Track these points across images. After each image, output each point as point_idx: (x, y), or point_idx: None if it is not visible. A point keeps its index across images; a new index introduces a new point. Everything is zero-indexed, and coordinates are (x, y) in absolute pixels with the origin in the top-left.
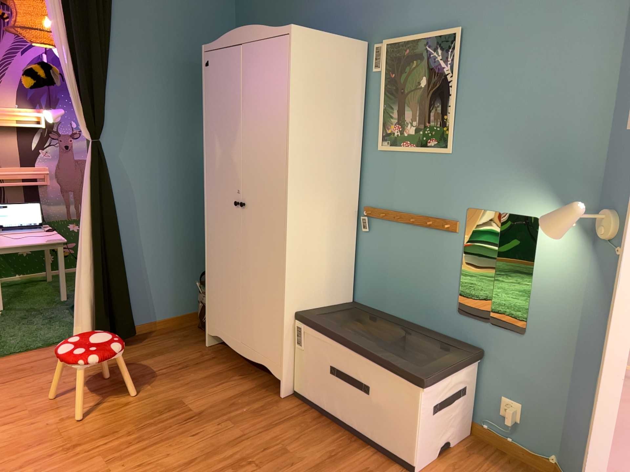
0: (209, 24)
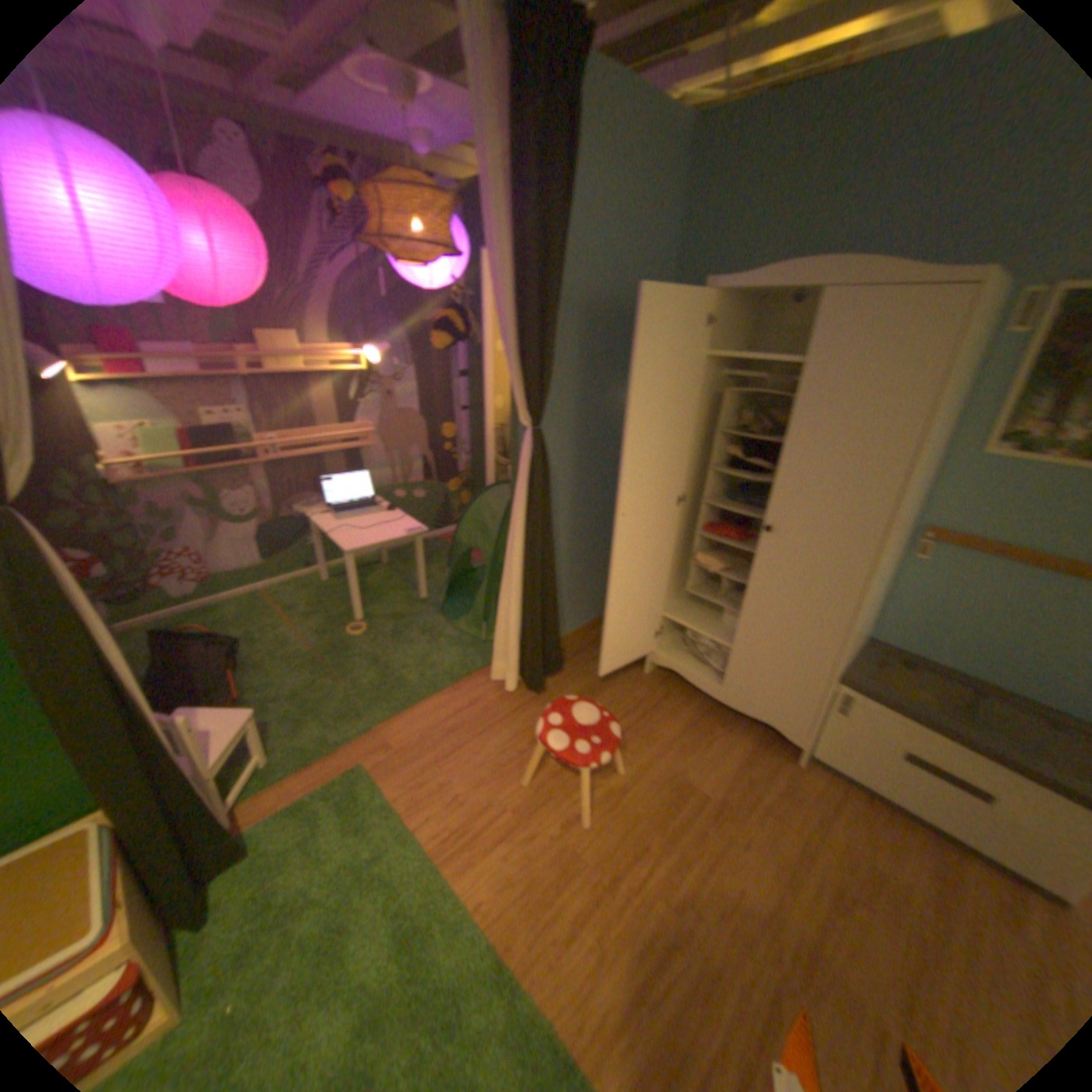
0: (657, 226)
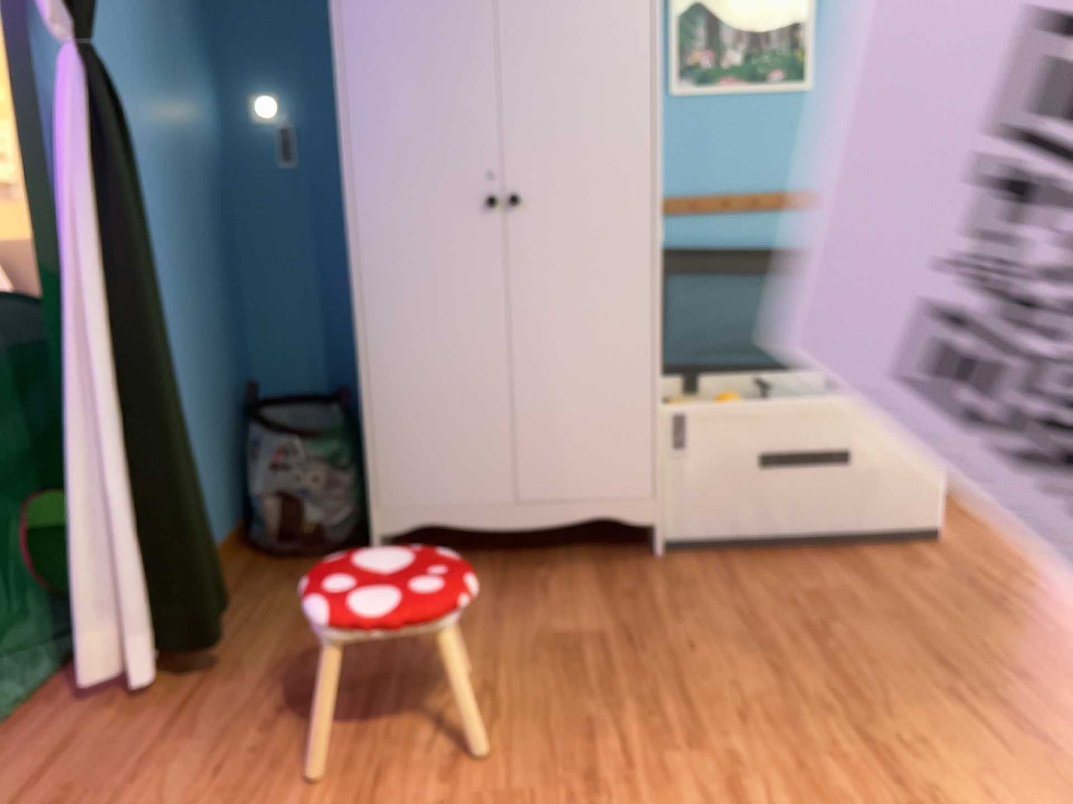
0: None
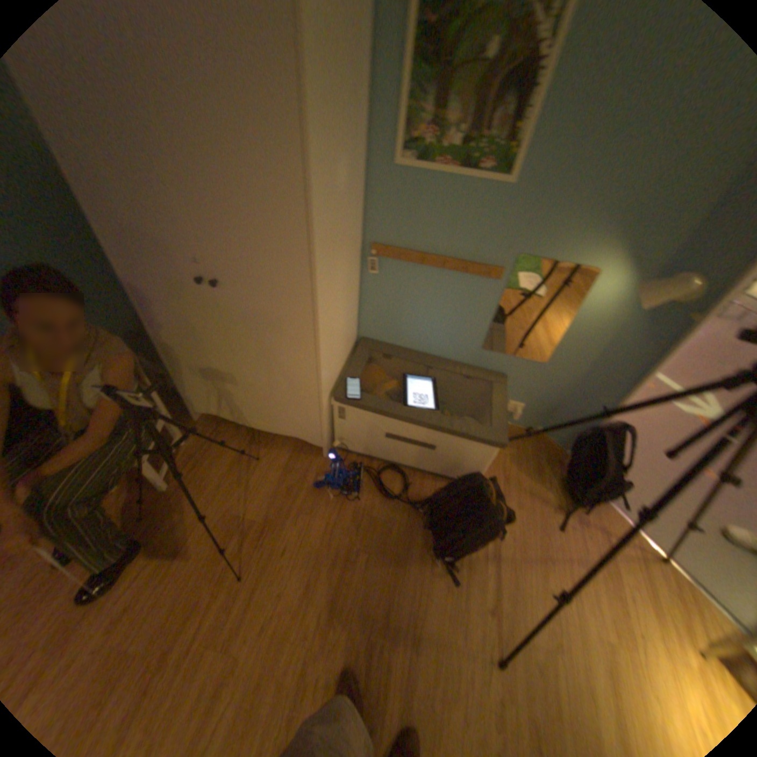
0: None
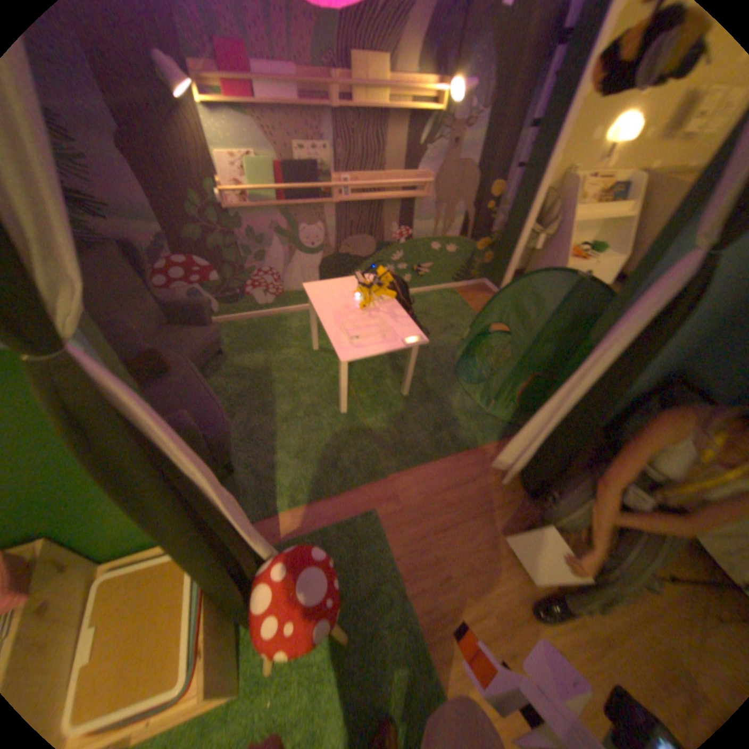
0: None
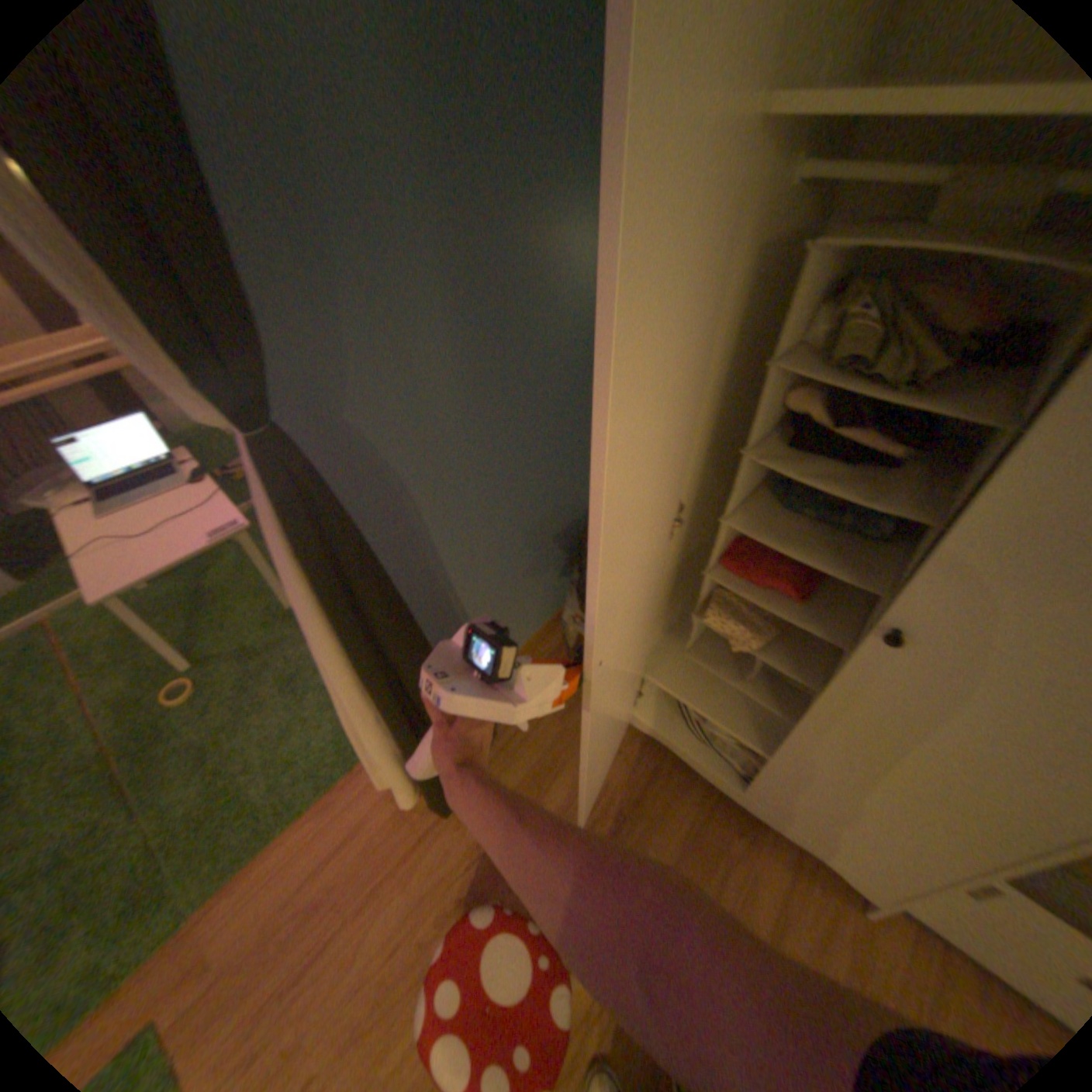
0: None
